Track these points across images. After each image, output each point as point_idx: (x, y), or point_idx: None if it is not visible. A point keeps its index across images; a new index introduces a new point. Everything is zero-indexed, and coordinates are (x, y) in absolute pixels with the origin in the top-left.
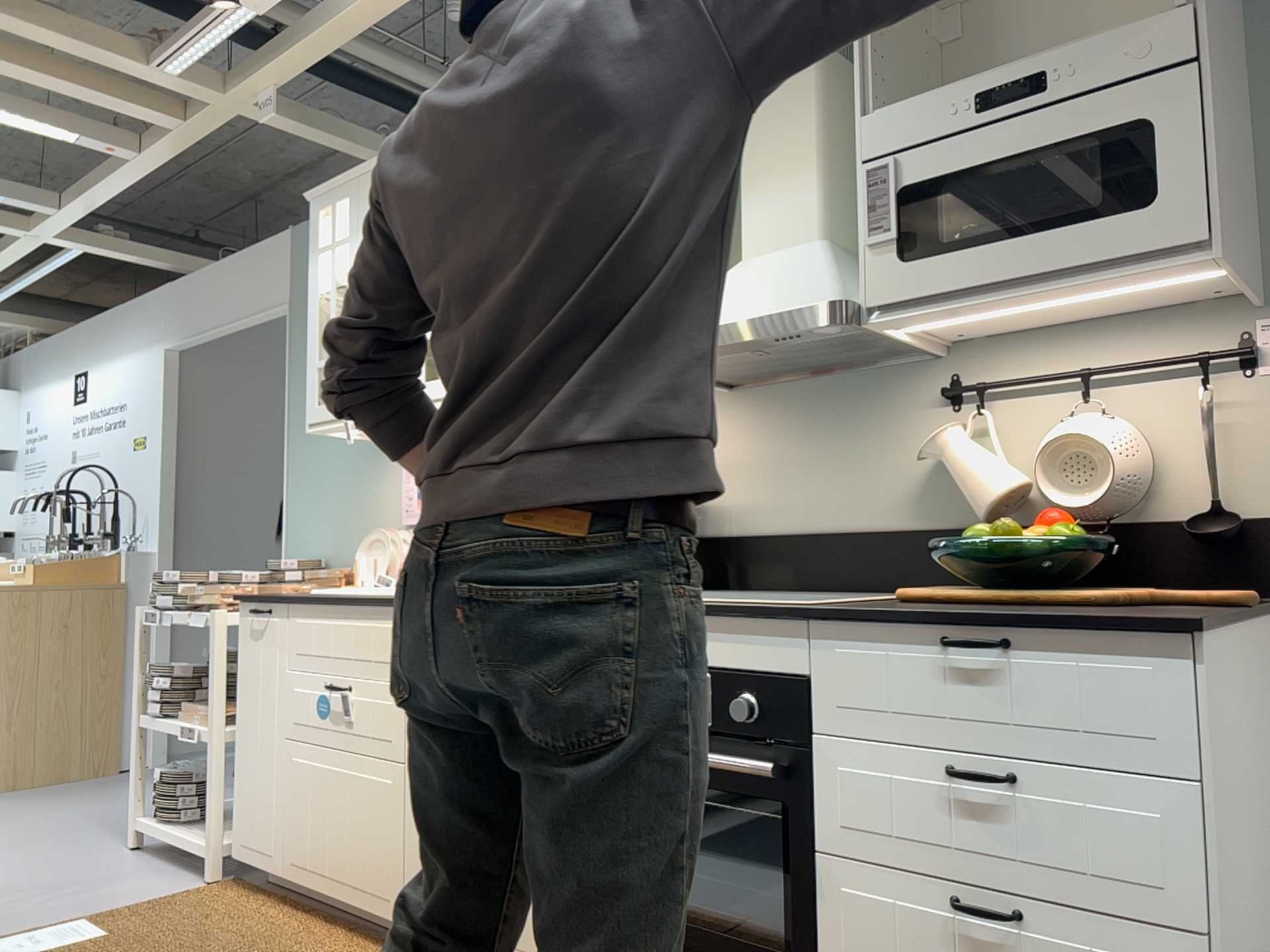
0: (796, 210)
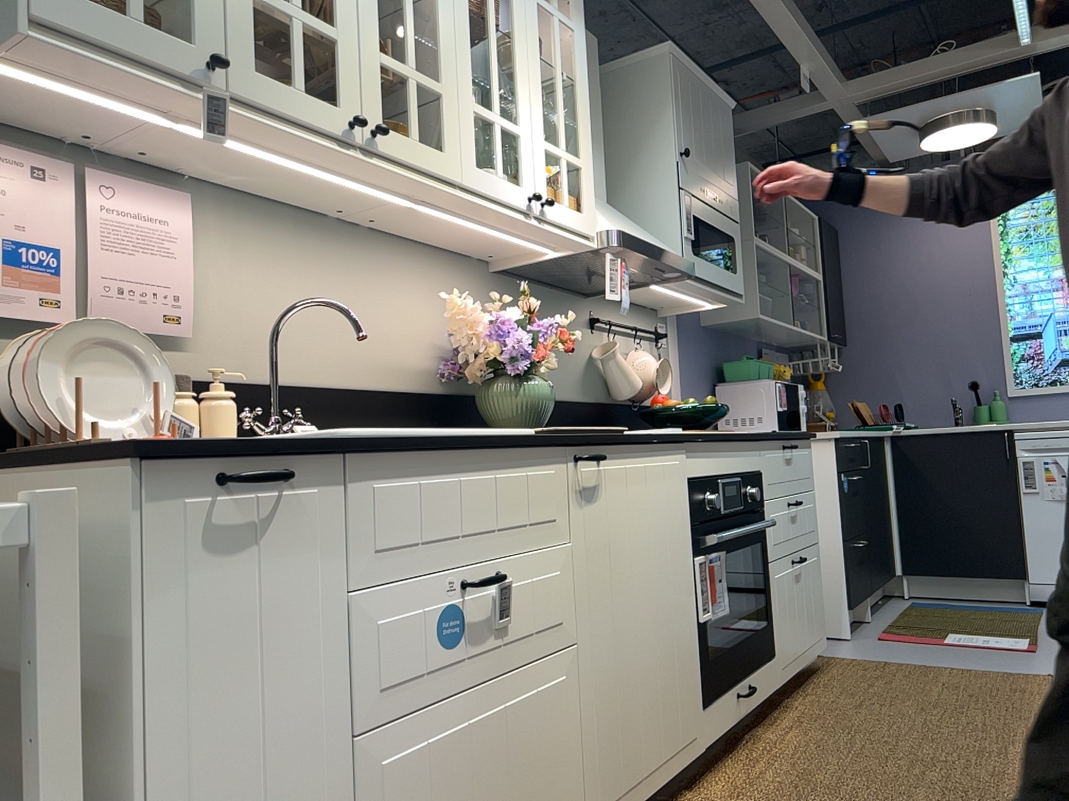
0: (600, 176)
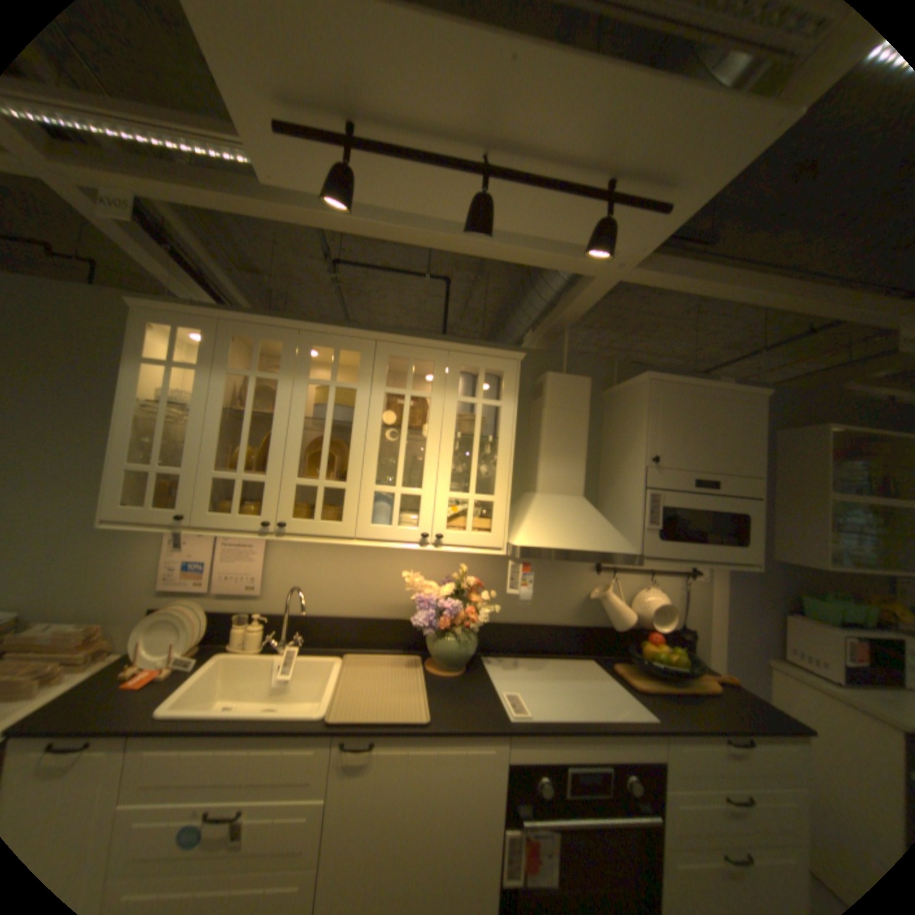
0: (574, 479)
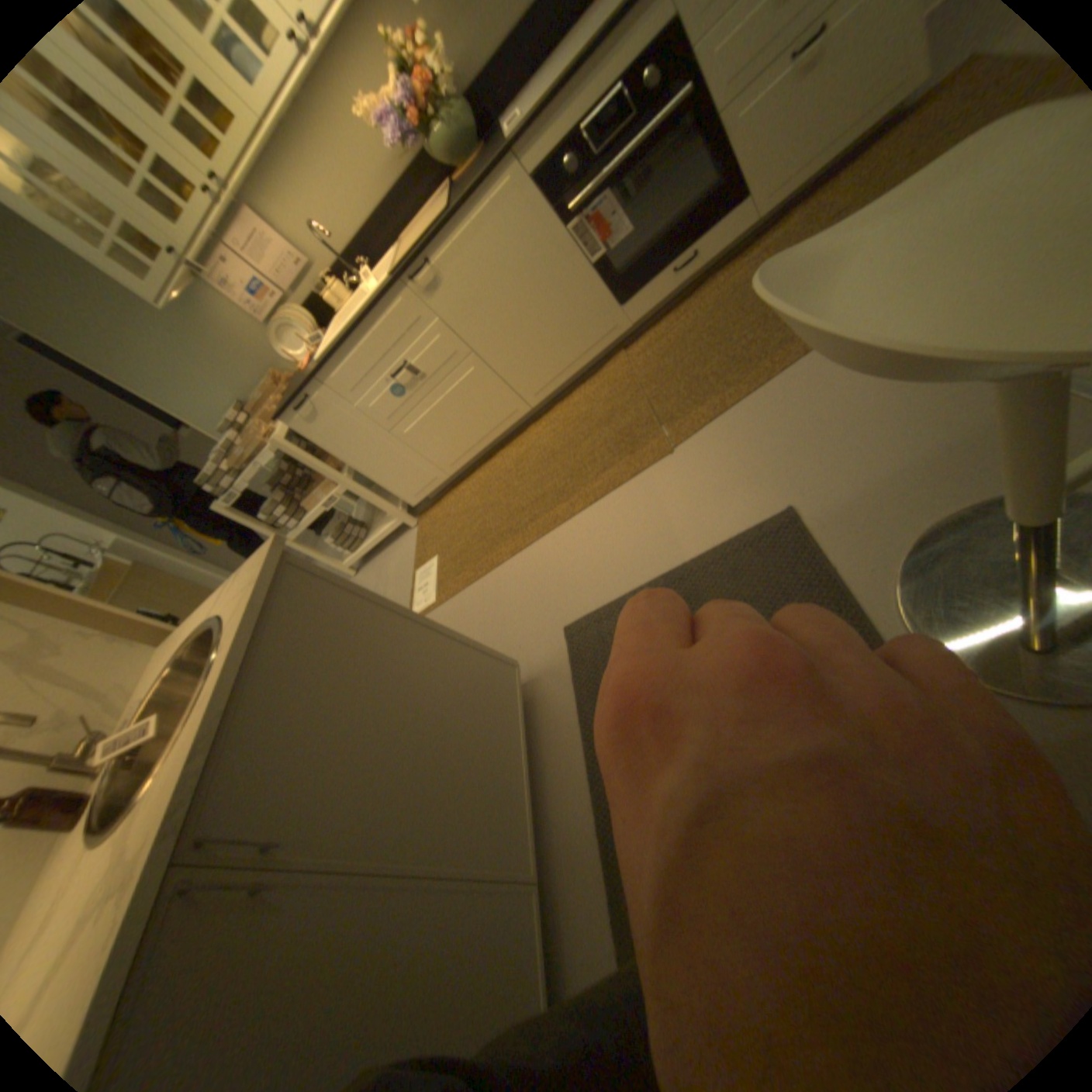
0: None
